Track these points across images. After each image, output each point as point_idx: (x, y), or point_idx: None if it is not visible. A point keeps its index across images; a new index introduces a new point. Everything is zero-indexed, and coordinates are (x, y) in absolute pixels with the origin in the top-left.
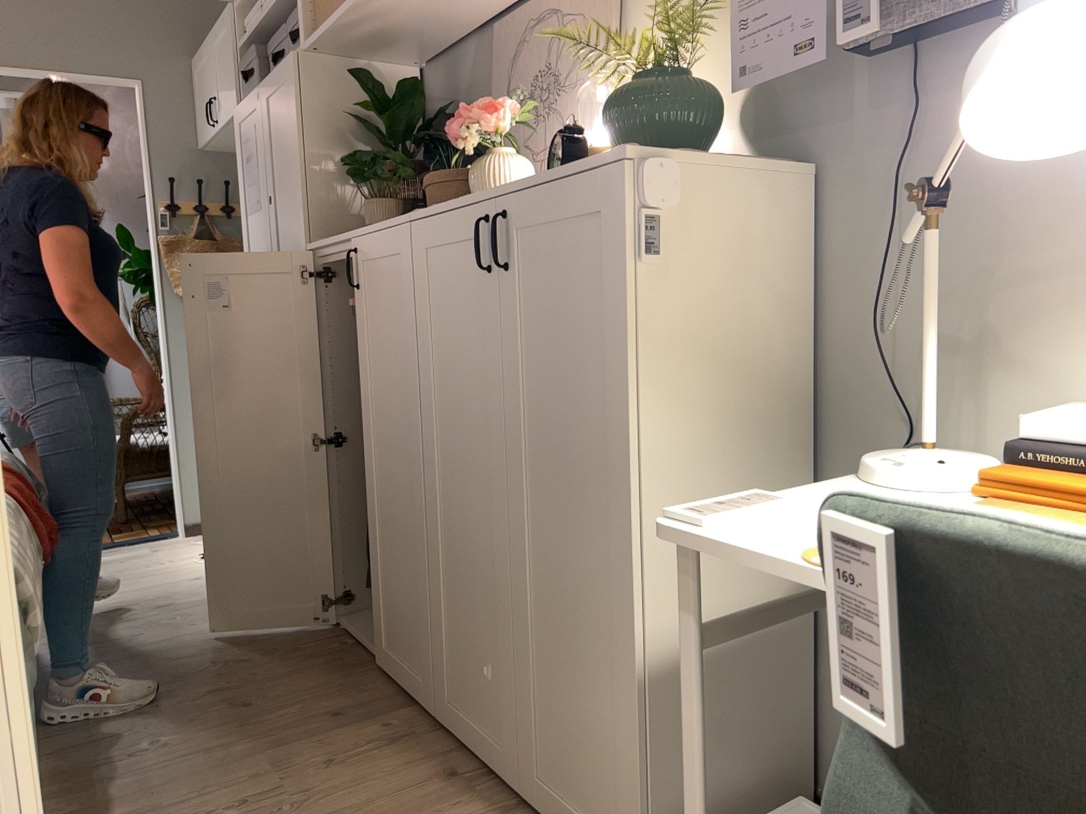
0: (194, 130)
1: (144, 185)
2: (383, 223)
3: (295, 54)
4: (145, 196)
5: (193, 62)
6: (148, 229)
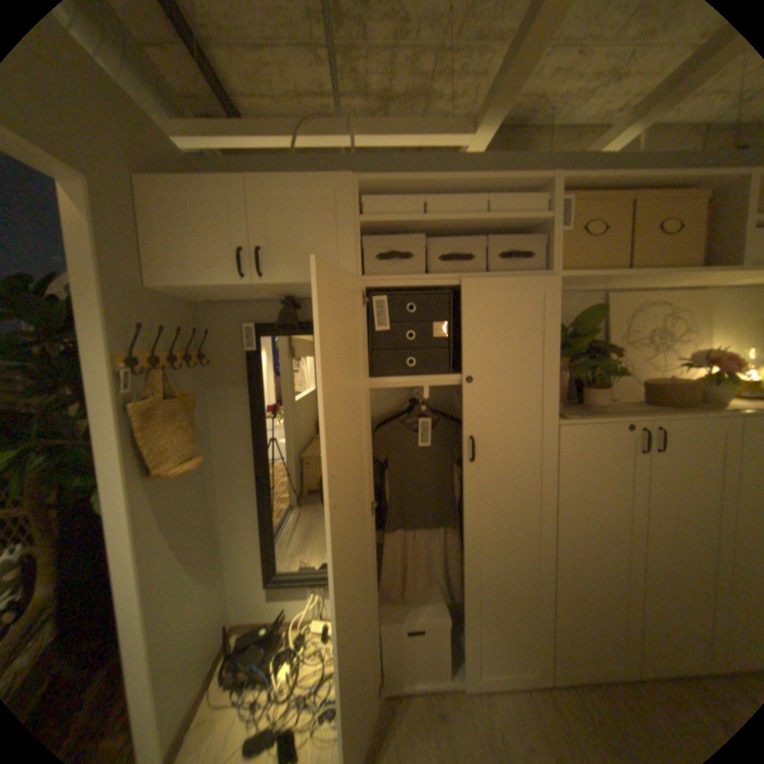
0: (139, 263)
1: (80, 329)
2: (685, 412)
3: (557, 278)
4: (82, 345)
5: (149, 181)
6: (89, 394)
